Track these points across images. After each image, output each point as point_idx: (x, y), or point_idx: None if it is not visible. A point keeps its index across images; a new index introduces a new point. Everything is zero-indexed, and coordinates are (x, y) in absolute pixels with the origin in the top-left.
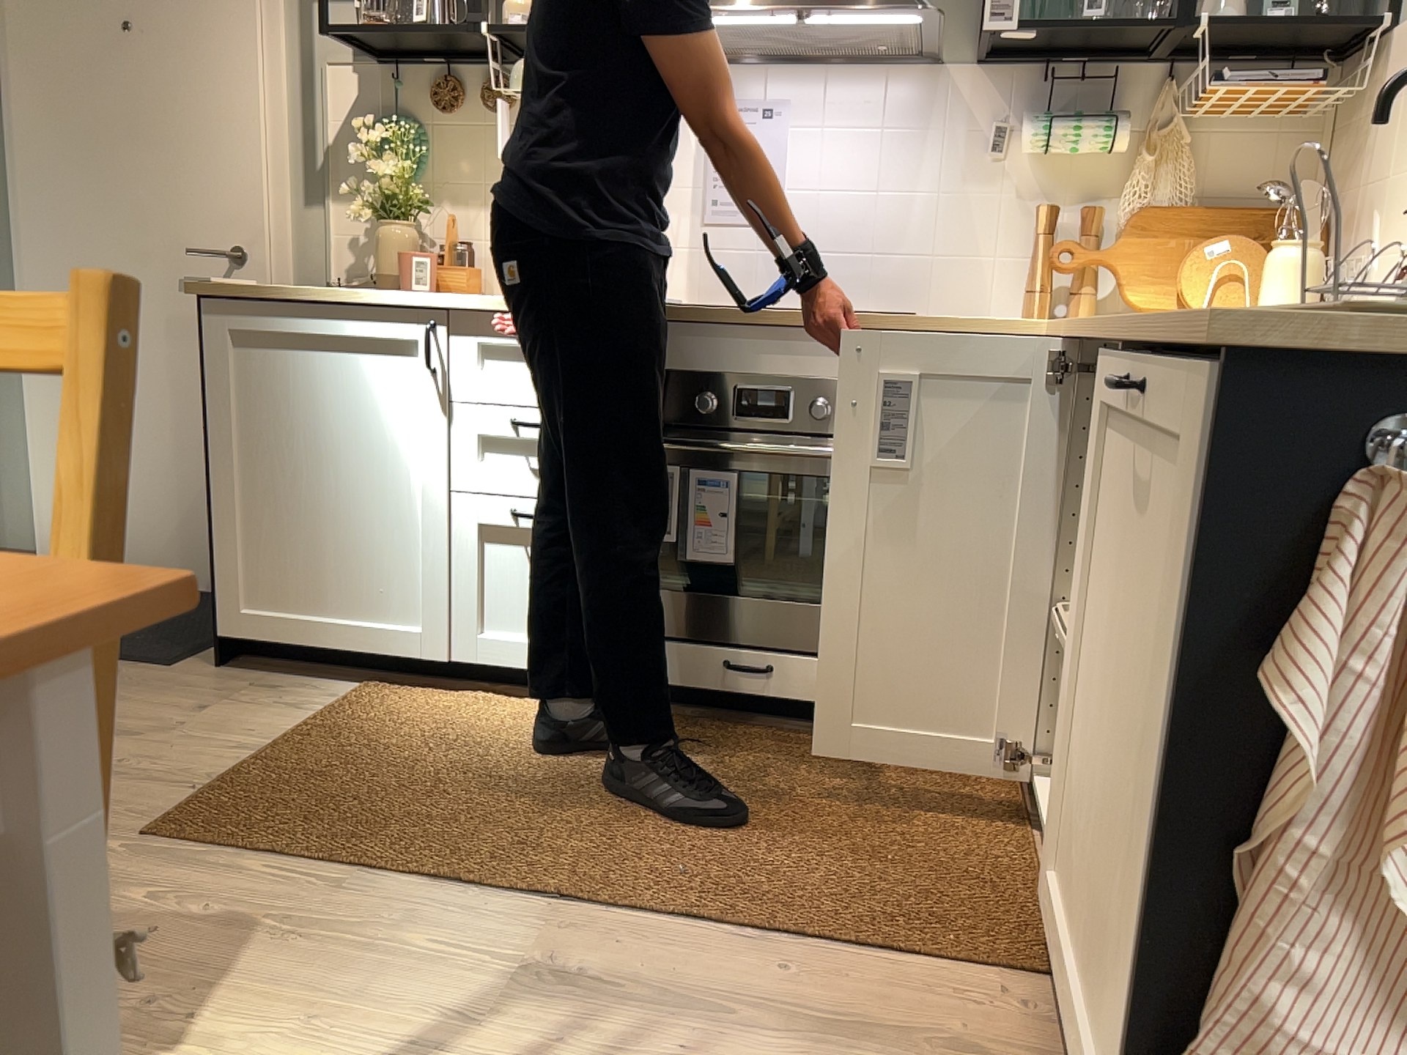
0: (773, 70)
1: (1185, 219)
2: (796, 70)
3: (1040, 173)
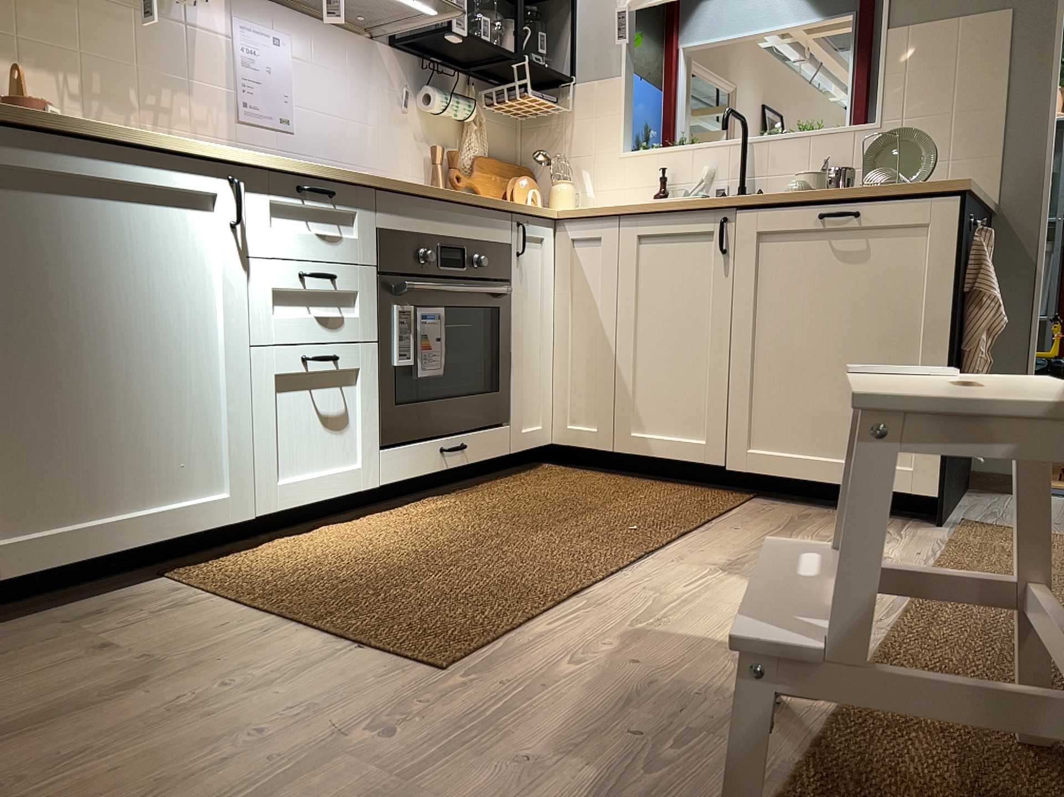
0: (268, 6)
1: (499, 162)
2: (282, 12)
3: (426, 124)
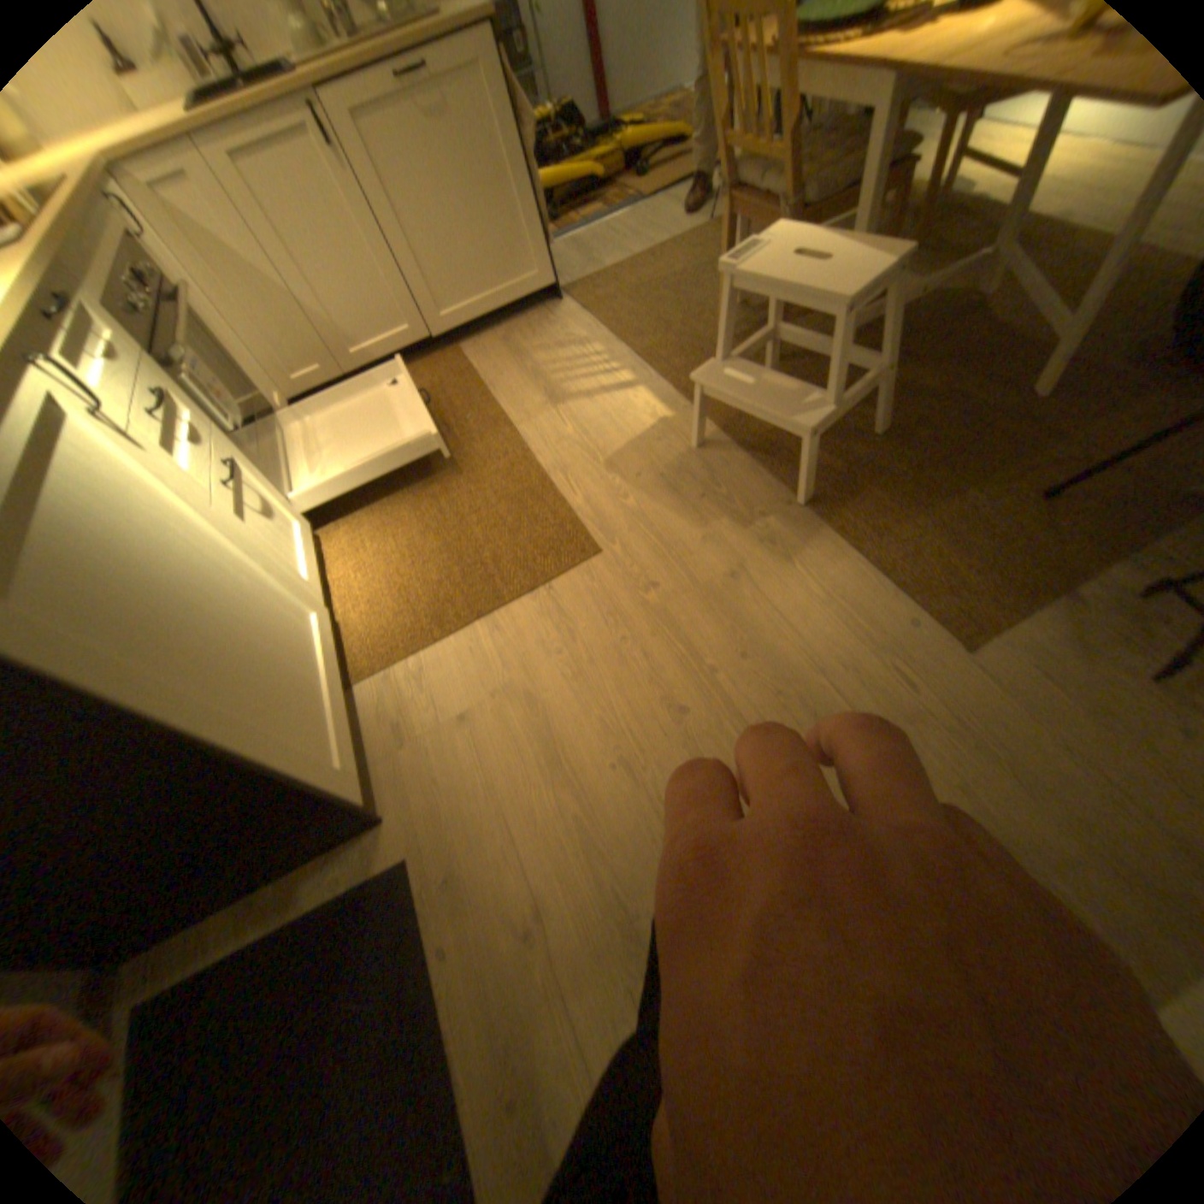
0: None
1: None
2: None
3: None
